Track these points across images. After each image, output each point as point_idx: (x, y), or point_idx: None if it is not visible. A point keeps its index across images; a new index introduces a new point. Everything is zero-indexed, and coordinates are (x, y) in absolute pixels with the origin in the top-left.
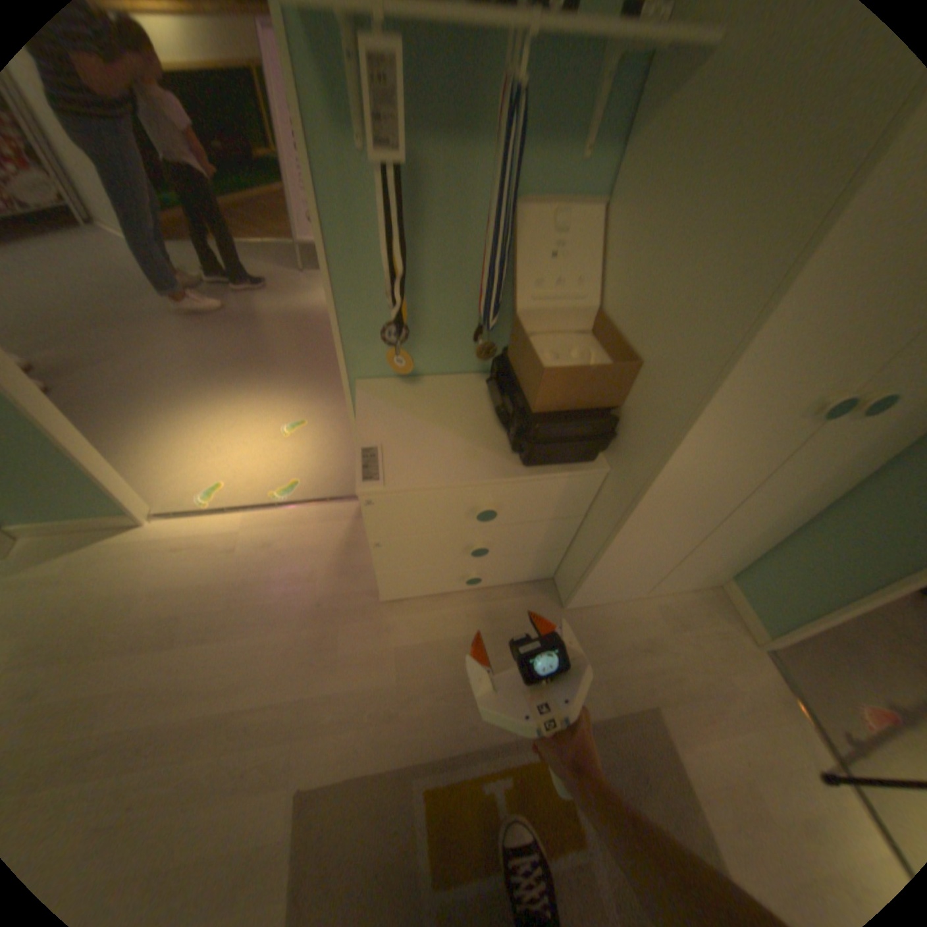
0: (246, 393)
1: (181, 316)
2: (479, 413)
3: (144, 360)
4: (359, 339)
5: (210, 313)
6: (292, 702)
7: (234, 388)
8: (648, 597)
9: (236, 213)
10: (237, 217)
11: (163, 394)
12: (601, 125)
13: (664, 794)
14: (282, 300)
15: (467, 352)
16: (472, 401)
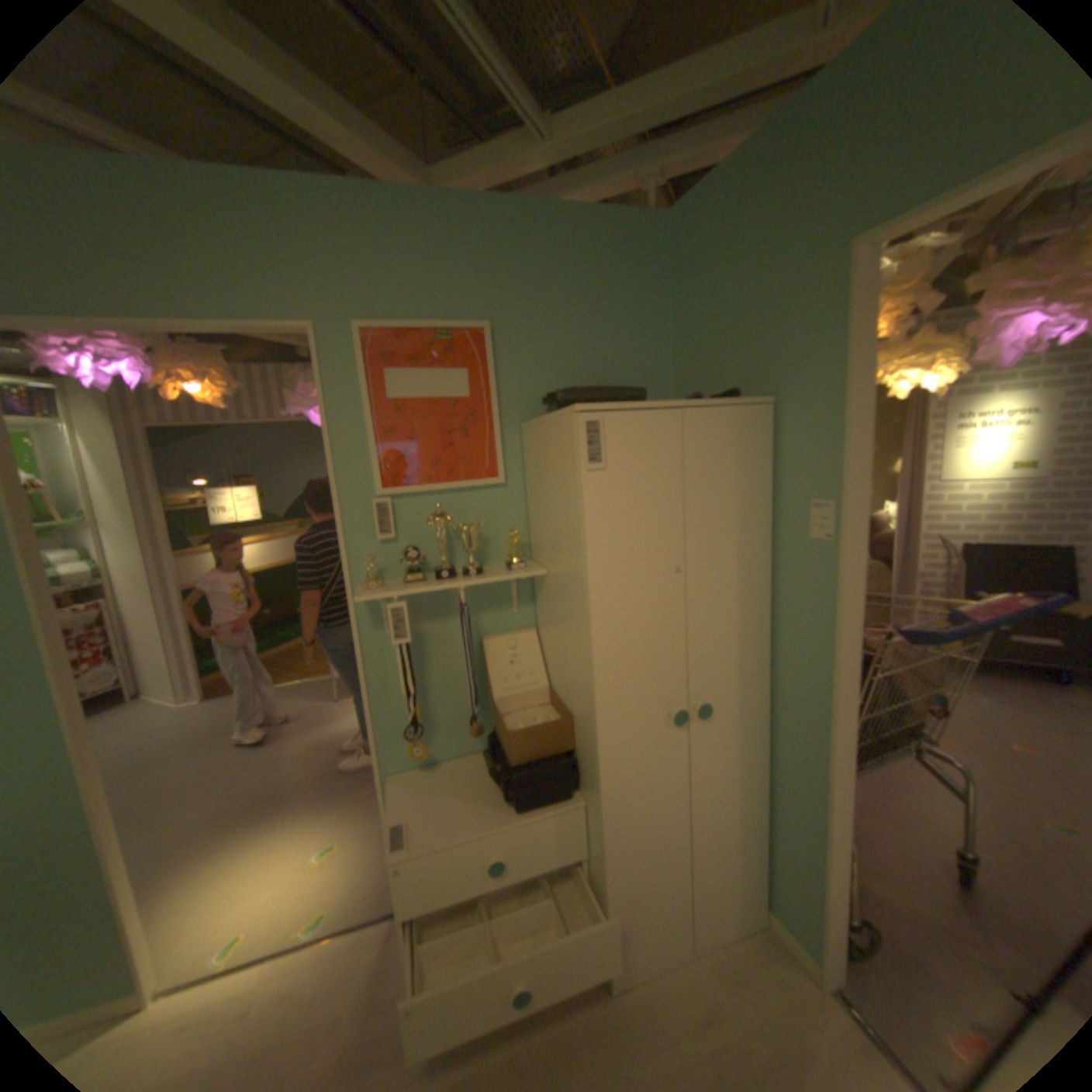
0: (276, 831)
1: (218, 768)
2: (484, 783)
3: (175, 820)
4: (389, 744)
5: (247, 759)
6: None
7: (264, 829)
8: (696, 958)
9: (280, 663)
10: (280, 667)
11: (190, 851)
12: (518, 599)
13: None
14: (318, 732)
15: (472, 737)
16: (479, 775)
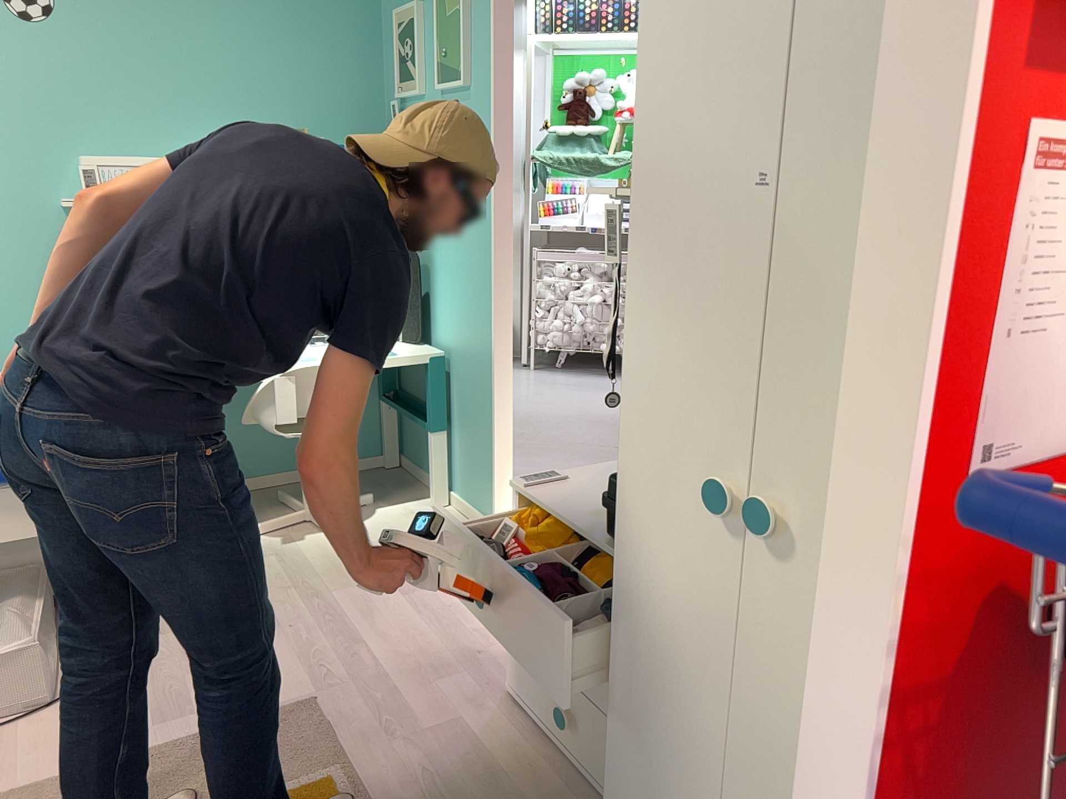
0: None
1: None
2: None
3: None
4: None
5: None
6: (383, 671)
7: None
8: None
9: None
10: None
11: None
12: None
13: None
14: None
15: None
16: None
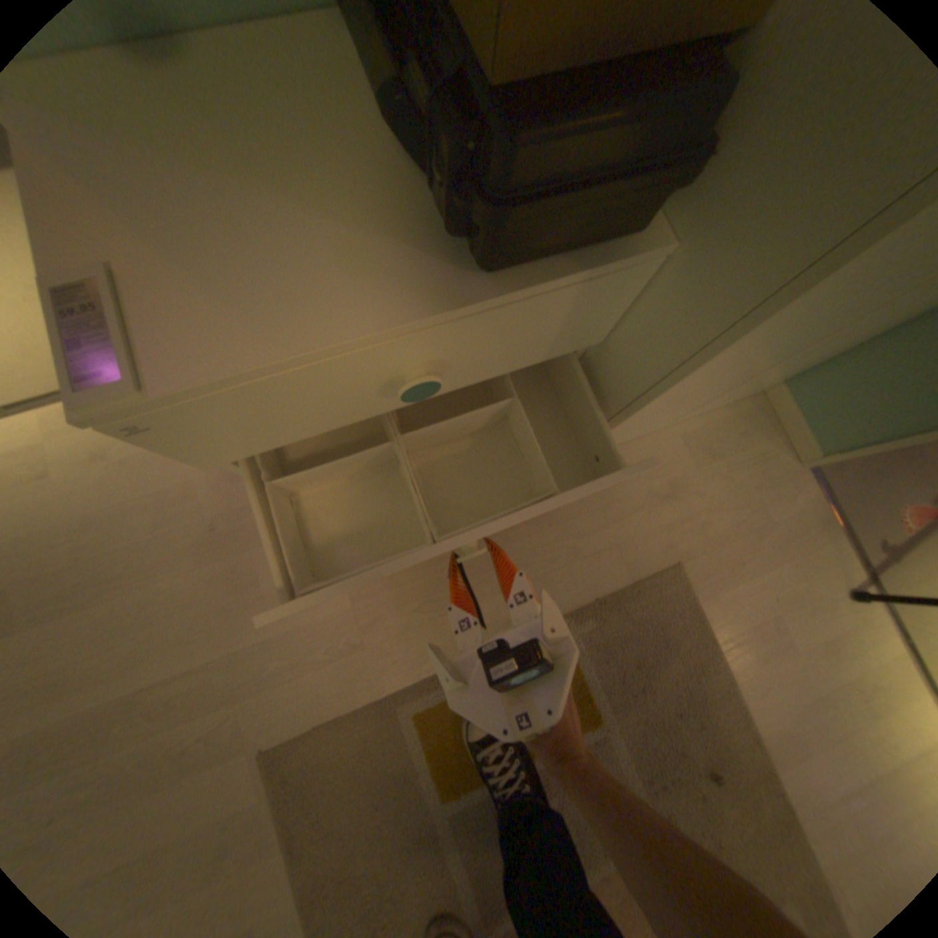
0: None
1: None
2: (356, 133)
3: None
4: None
5: None
6: (217, 662)
7: None
8: (669, 427)
9: None
10: None
11: None
12: None
13: (686, 654)
14: None
15: None
16: (333, 100)
